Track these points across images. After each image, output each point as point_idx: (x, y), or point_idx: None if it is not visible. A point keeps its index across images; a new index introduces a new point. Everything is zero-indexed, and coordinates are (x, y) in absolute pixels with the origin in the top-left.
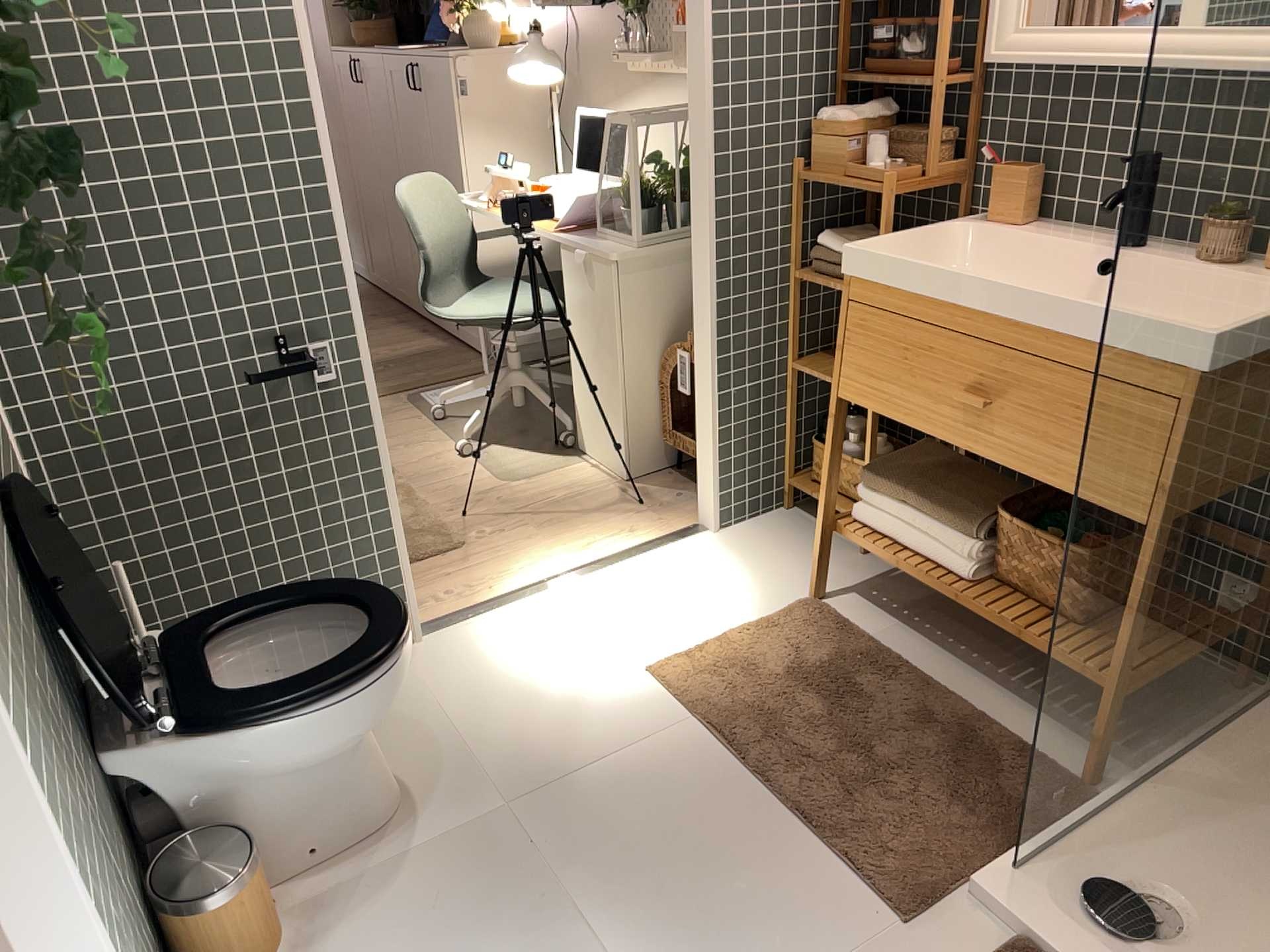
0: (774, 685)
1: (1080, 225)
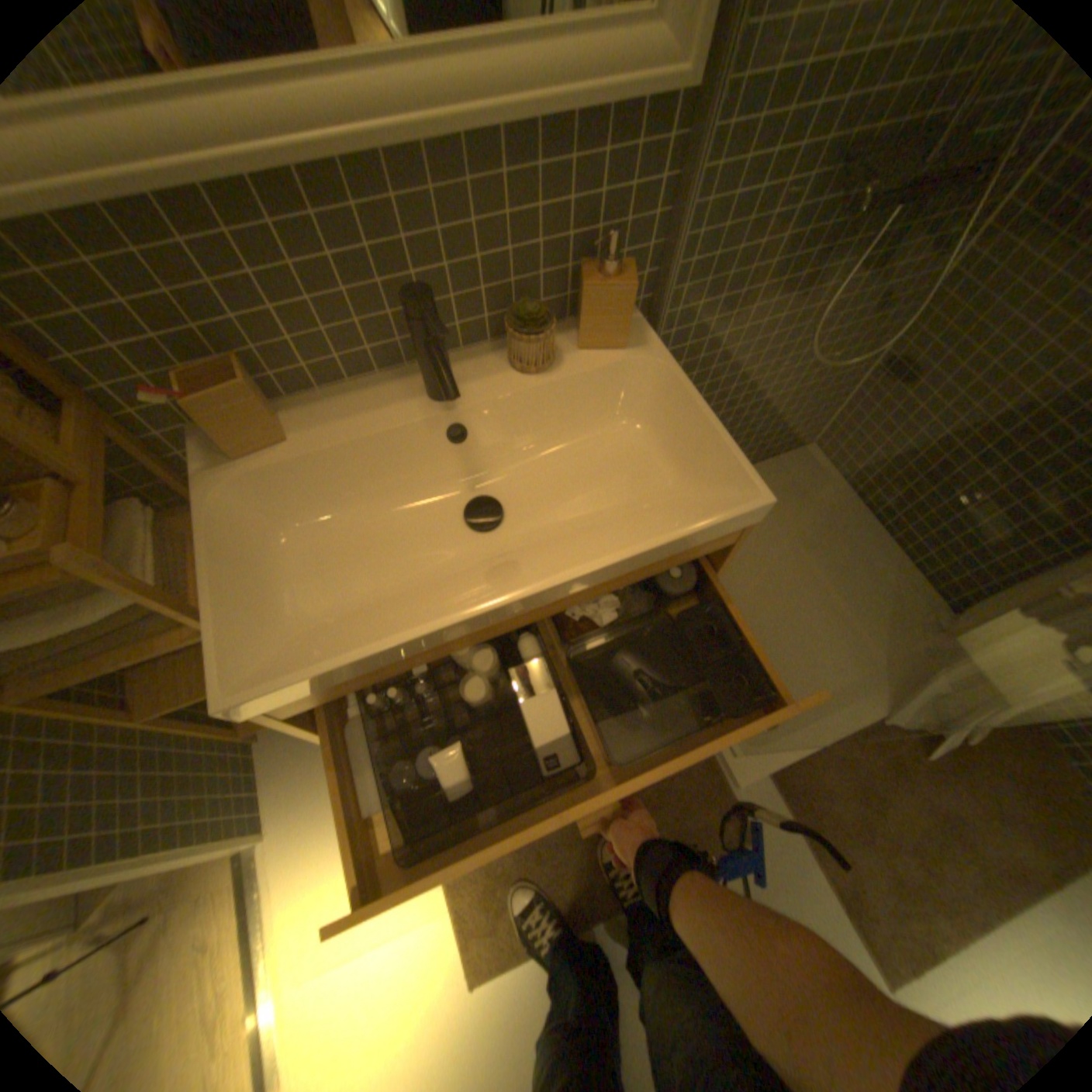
0: (522, 858)
1: (322, 377)
